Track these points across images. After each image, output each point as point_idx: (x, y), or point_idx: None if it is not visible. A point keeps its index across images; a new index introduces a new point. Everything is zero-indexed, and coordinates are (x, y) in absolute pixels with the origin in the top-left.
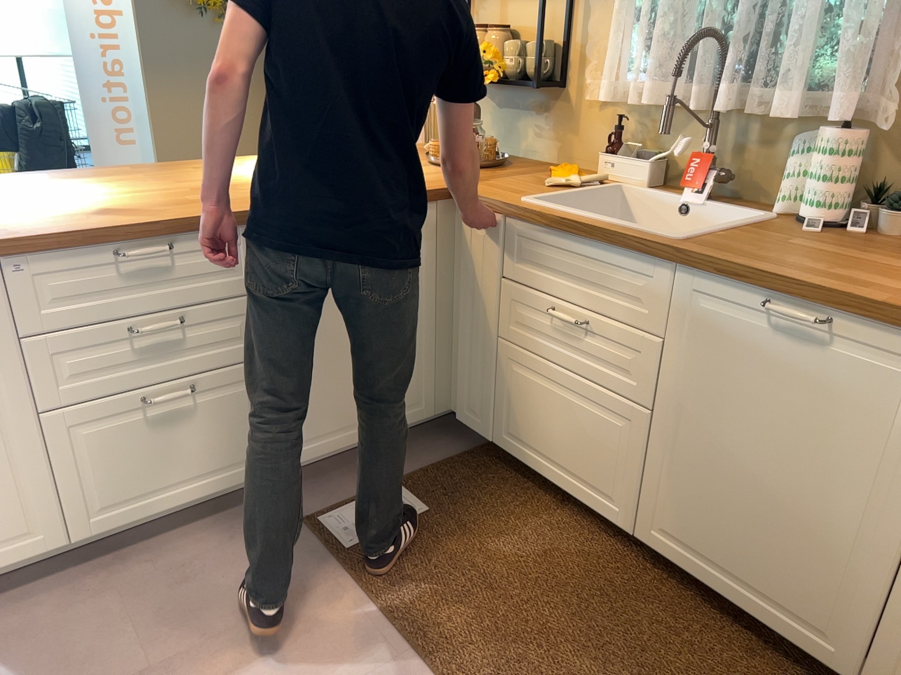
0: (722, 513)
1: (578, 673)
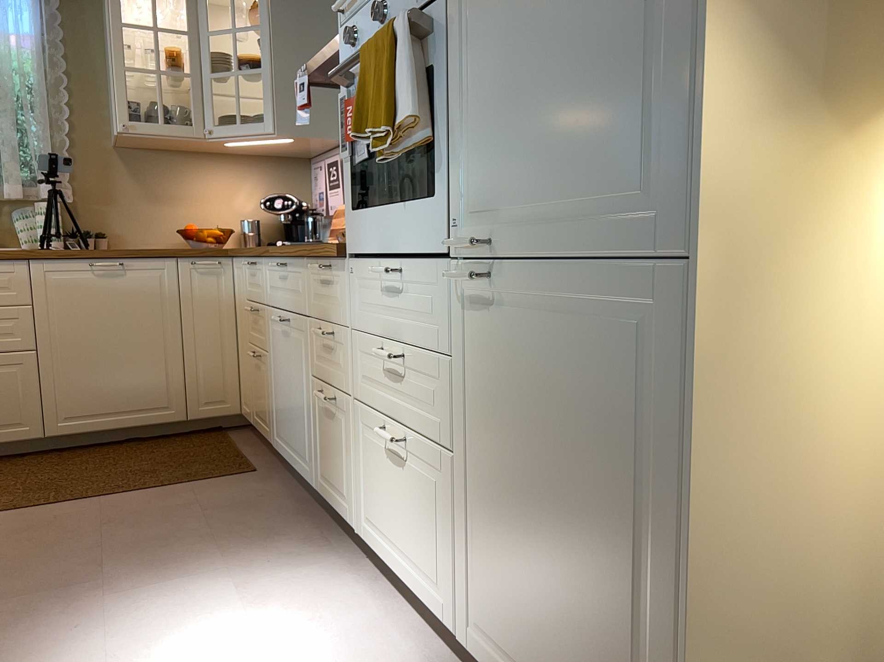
0: (99, 383)
1: (89, 477)
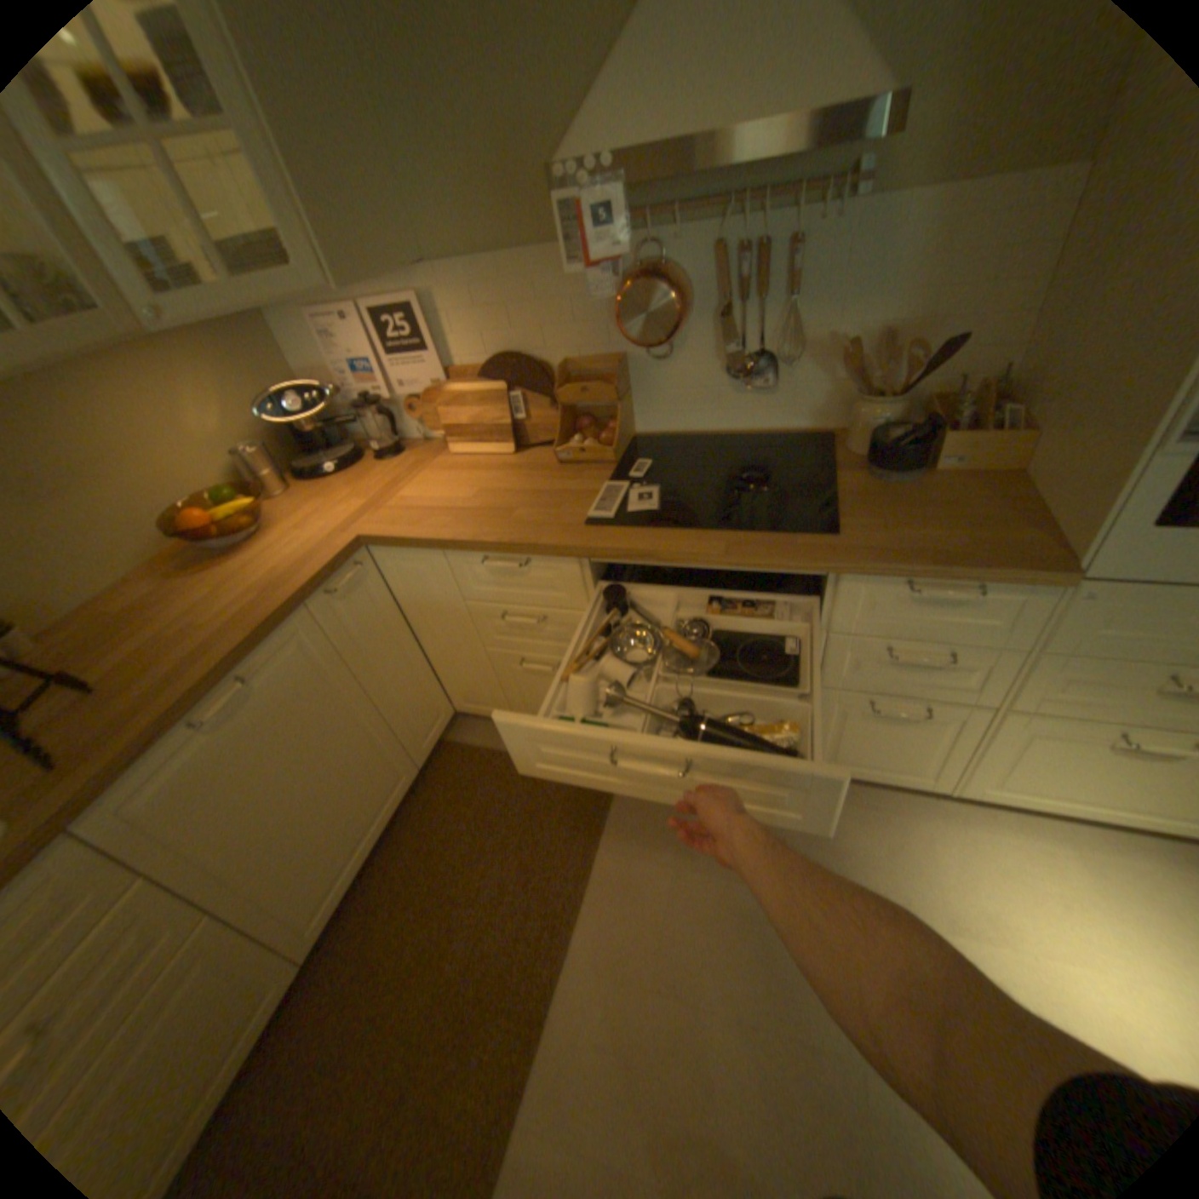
0: (319, 841)
1: (468, 946)
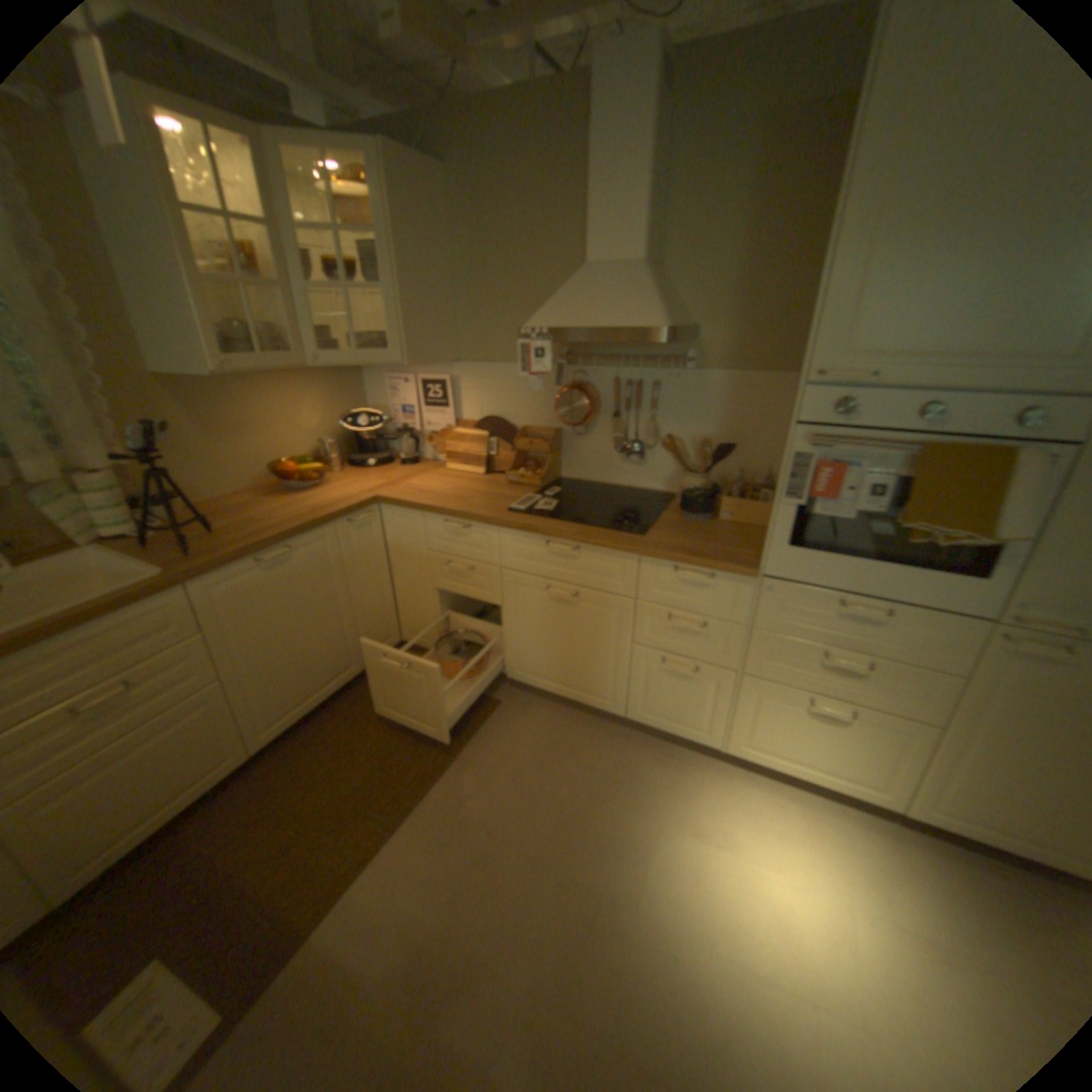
0: (288, 678)
1: (360, 779)
